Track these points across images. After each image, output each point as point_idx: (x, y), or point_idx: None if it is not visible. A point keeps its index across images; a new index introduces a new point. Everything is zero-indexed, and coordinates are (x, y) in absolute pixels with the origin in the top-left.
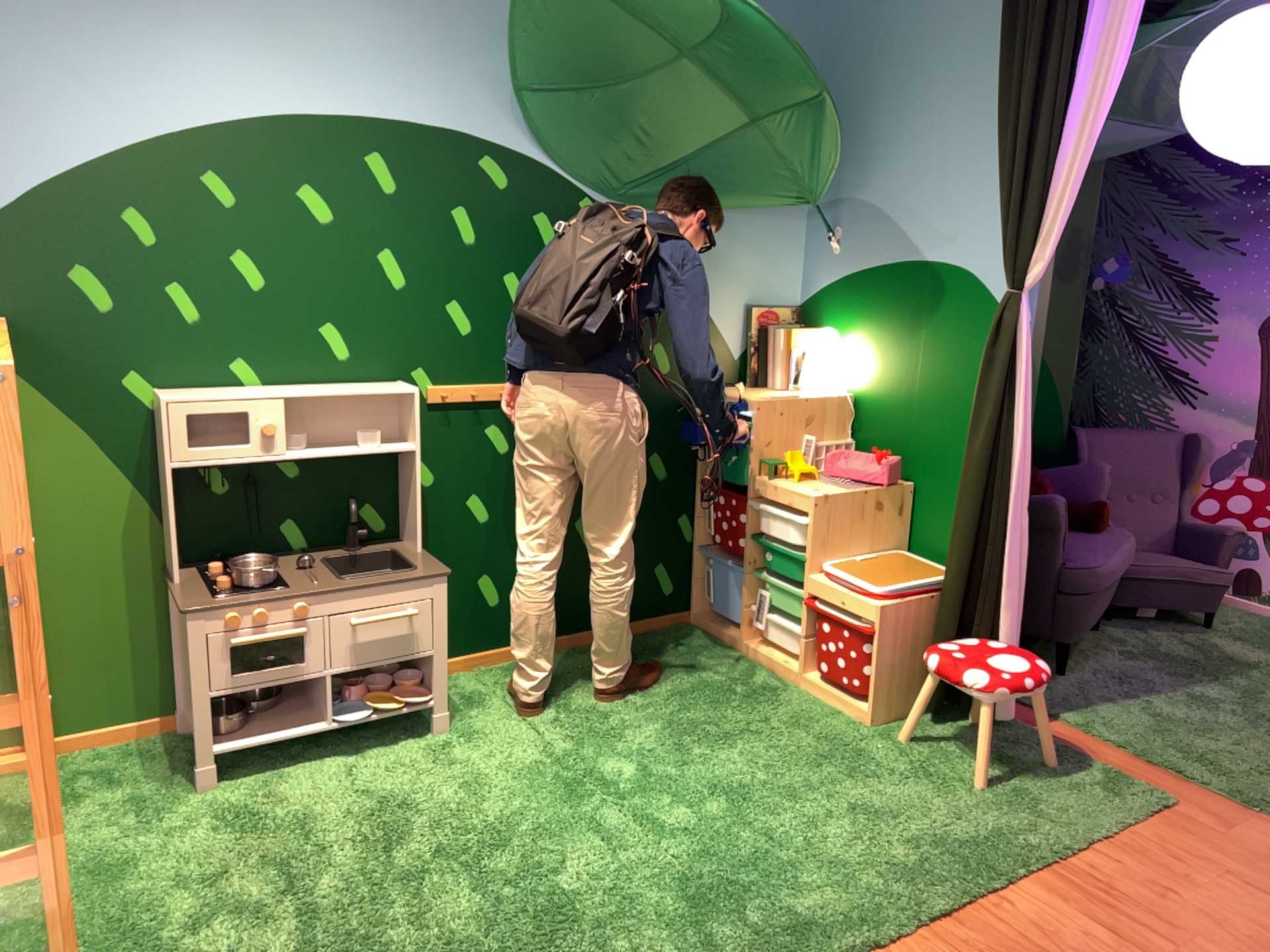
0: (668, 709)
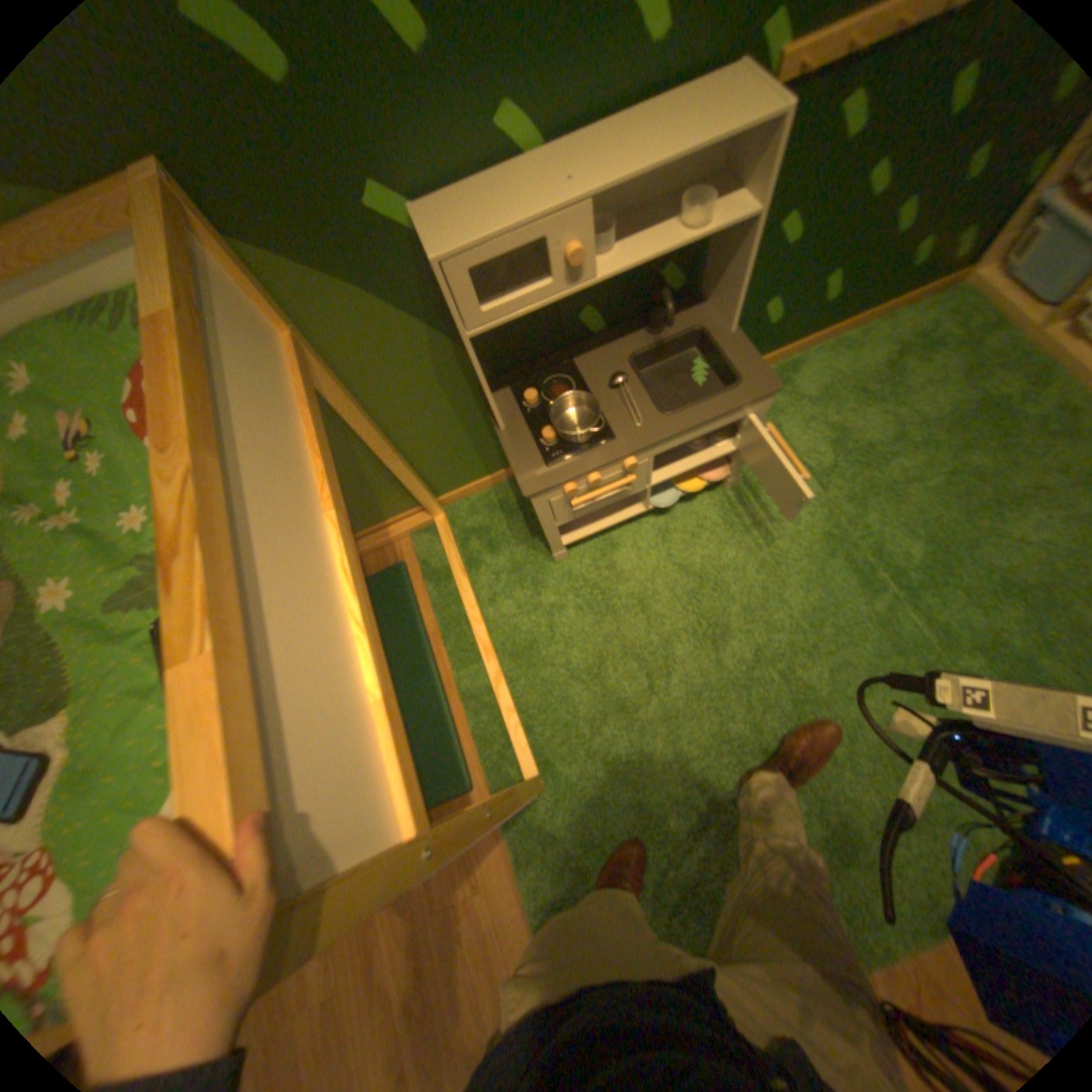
0: (950, 456)
